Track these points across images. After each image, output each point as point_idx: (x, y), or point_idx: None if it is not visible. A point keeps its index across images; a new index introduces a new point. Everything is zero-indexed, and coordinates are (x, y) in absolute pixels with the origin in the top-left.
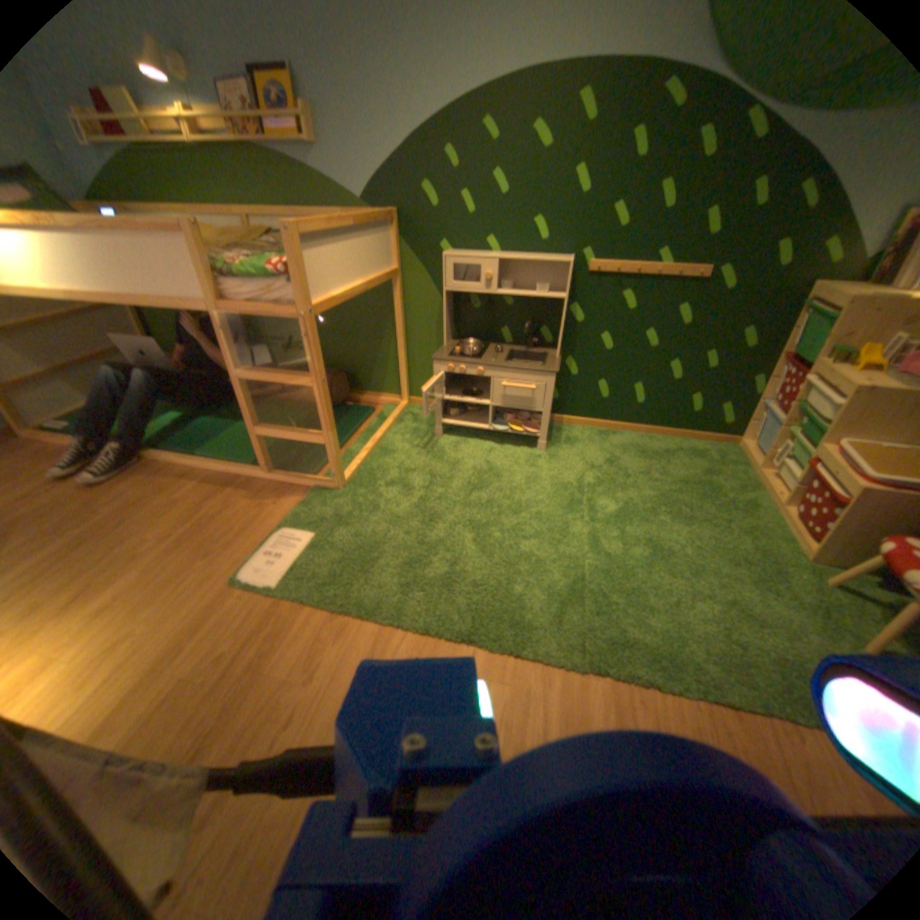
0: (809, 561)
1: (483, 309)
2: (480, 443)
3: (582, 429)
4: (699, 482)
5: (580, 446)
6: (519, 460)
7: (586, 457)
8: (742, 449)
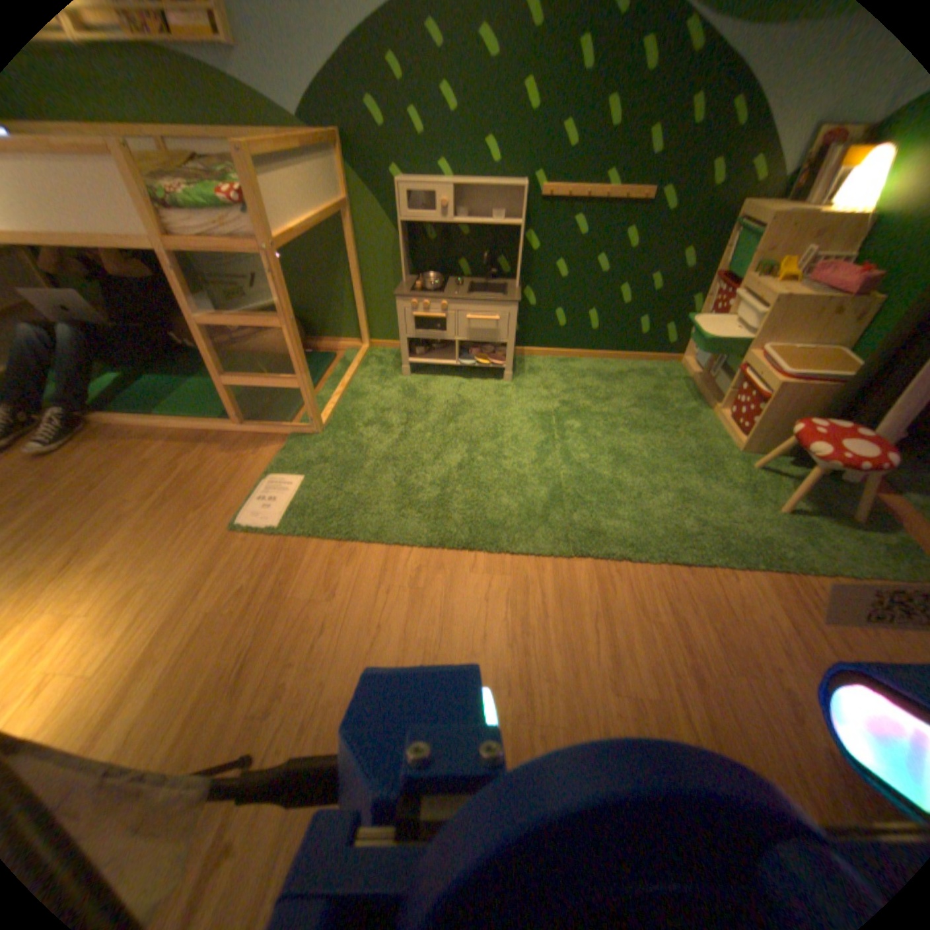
0: (739, 452)
1: (439, 241)
2: (449, 380)
3: (542, 359)
4: (650, 397)
5: (543, 375)
6: (489, 392)
7: (549, 384)
8: (683, 366)
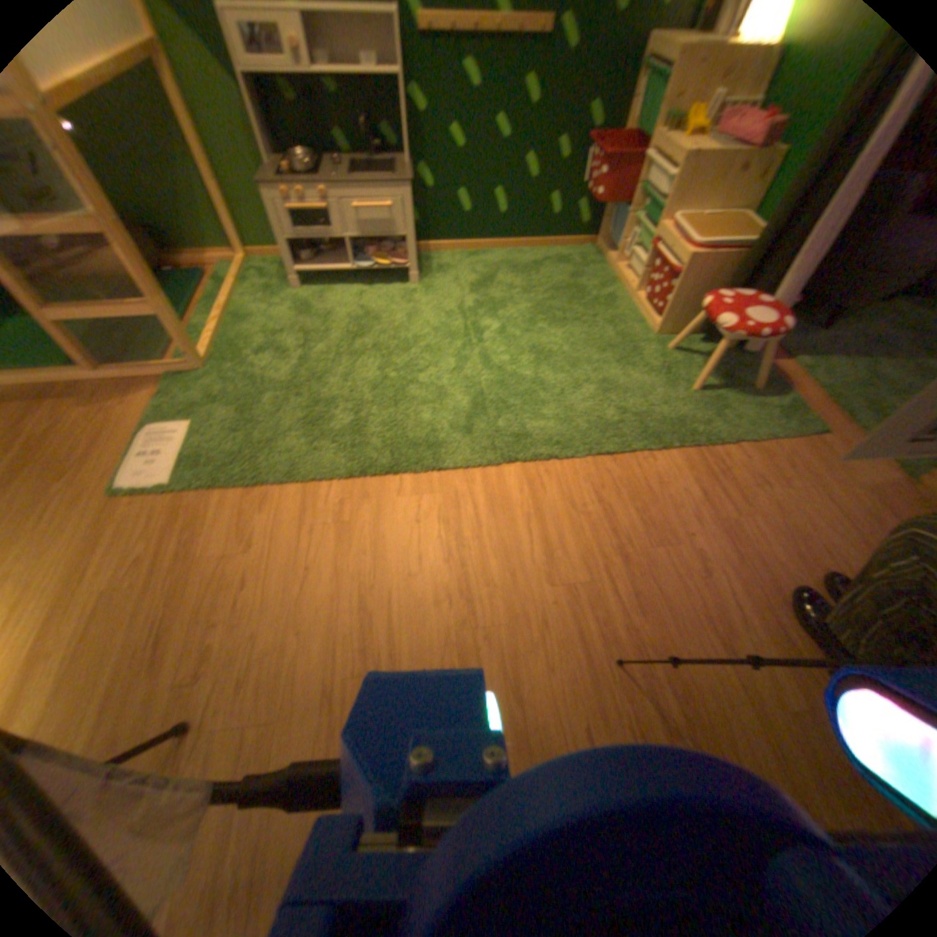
0: (654, 335)
1: (300, 103)
2: (347, 289)
3: (451, 254)
4: (566, 287)
5: (453, 273)
6: (395, 299)
7: (461, 282)
8: (598, 249)
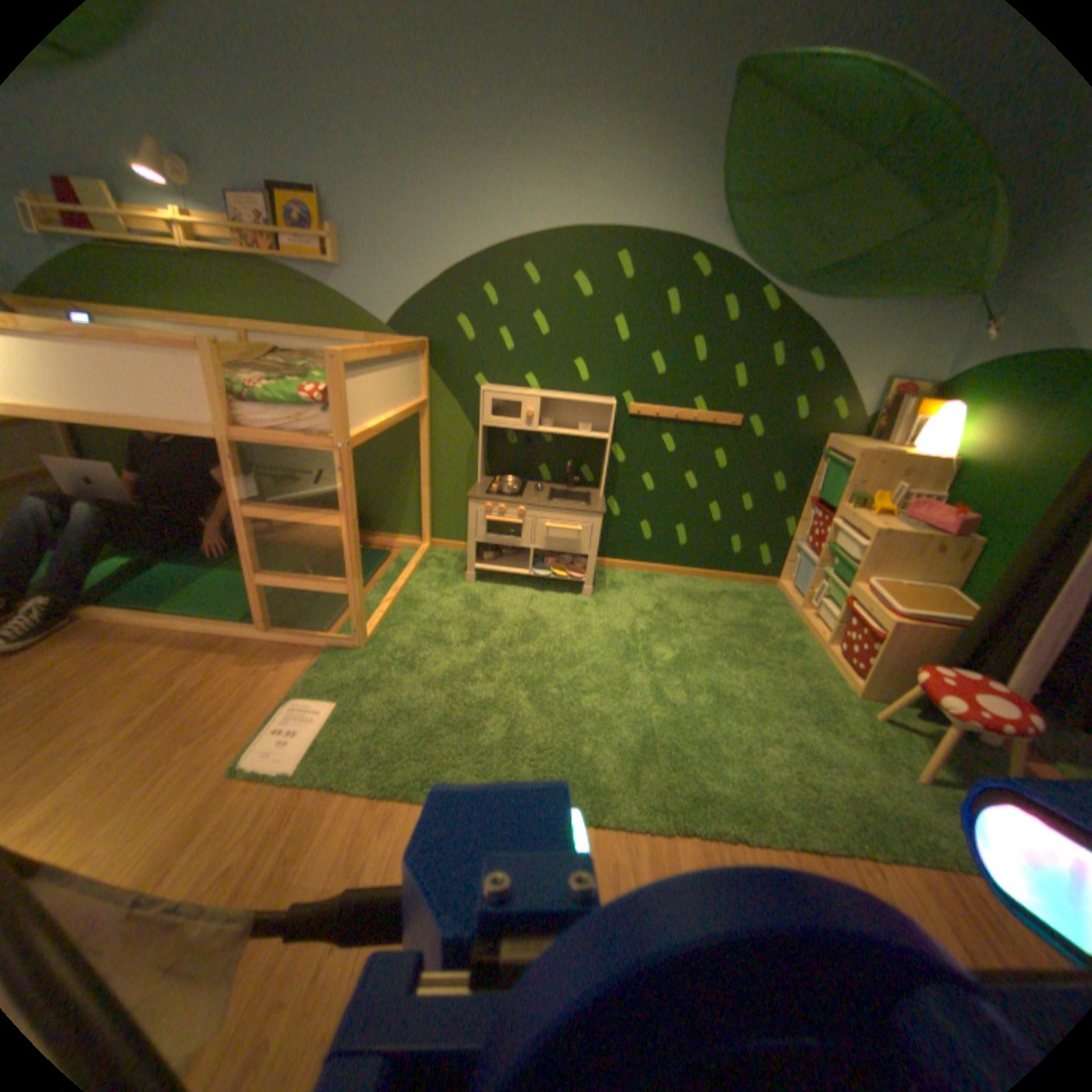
0: (858, 698)
1: (520, 446)
2: (519, 590)
3: (625, 573)
4: (748, 625)
5: (626, 591)
6: (565, 608)
7: (634, 602)
8: (780, 590)
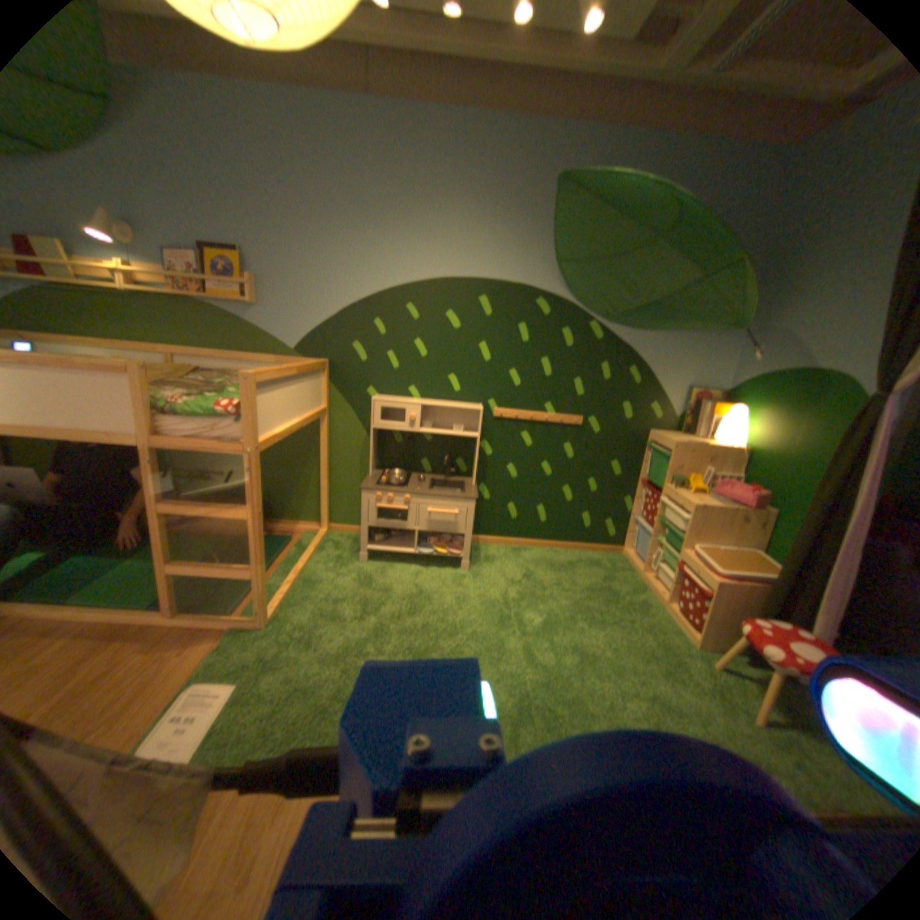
0: (697, 650)
1: (405, 444)
2: (406, 567)
3: (496, 547)
4: (601, 588)
5: (498, 564)
6: (446, 582)
7: (505, 573)
8: (625, 557)
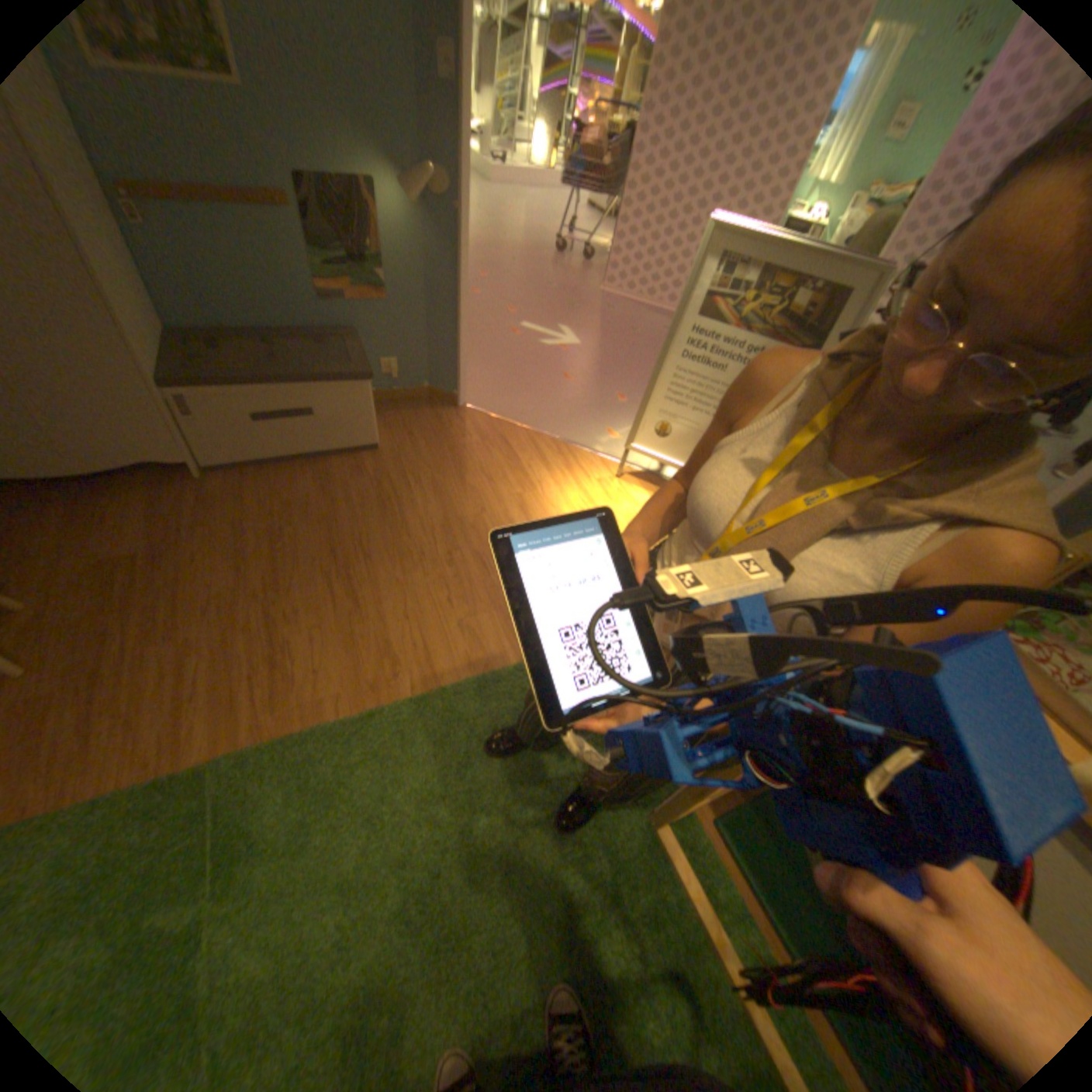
0: None
1: None
2: None
3: None
4: None
5: None
6: None
7: None
8: None
